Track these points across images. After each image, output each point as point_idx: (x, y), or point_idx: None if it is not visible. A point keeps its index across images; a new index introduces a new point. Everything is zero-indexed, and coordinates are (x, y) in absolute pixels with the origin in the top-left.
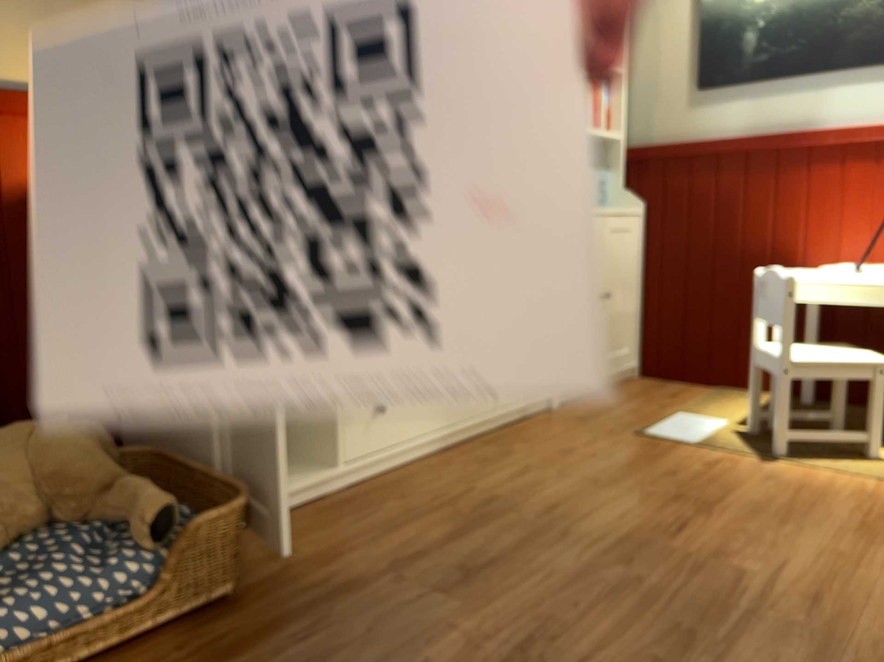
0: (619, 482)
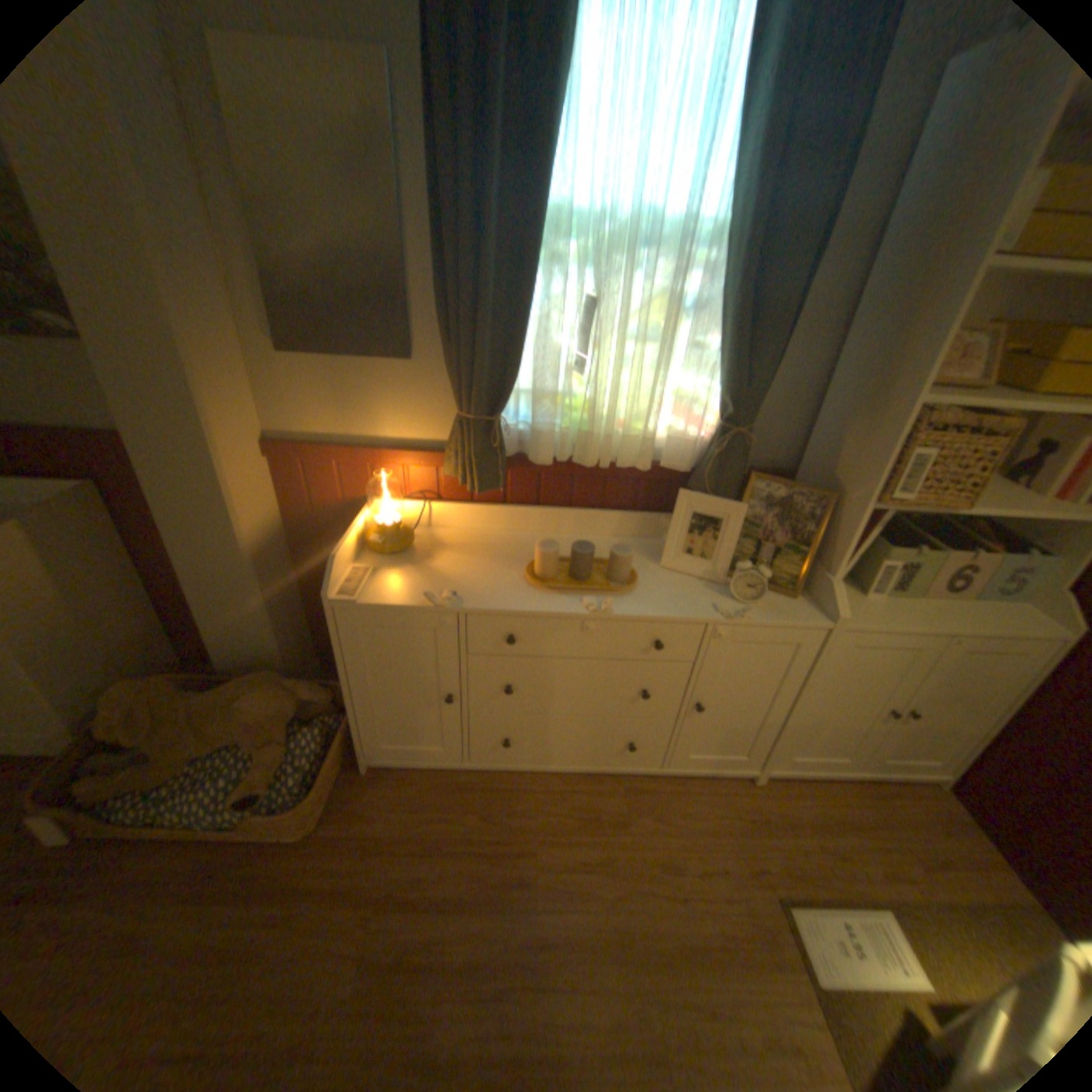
0: (644, 972)
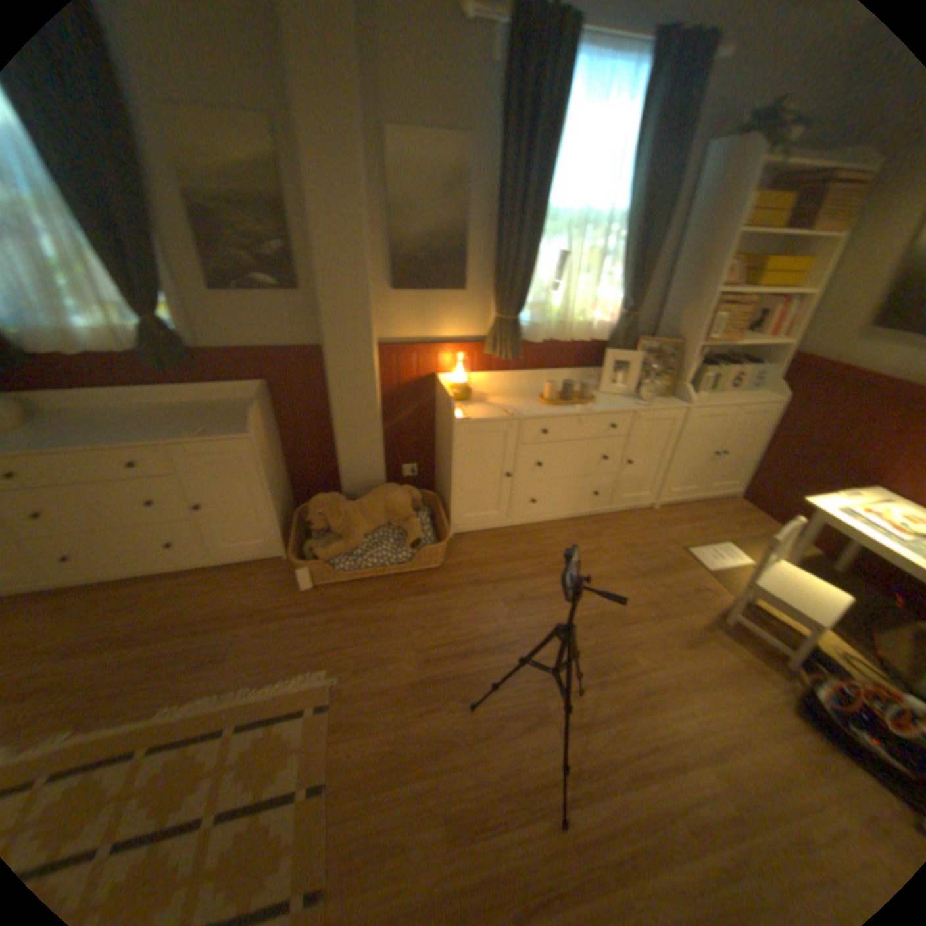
0: (634, 581)
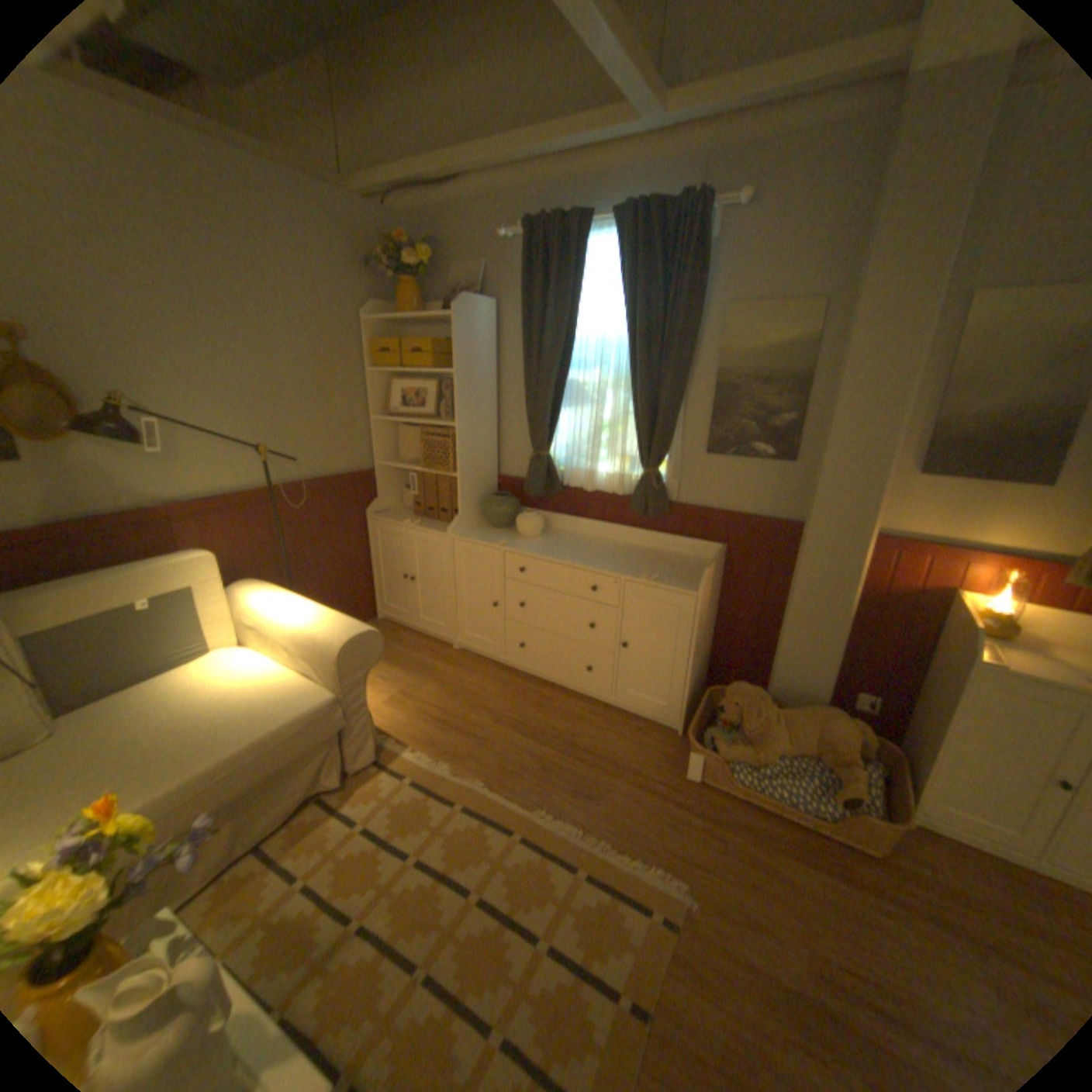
0: None
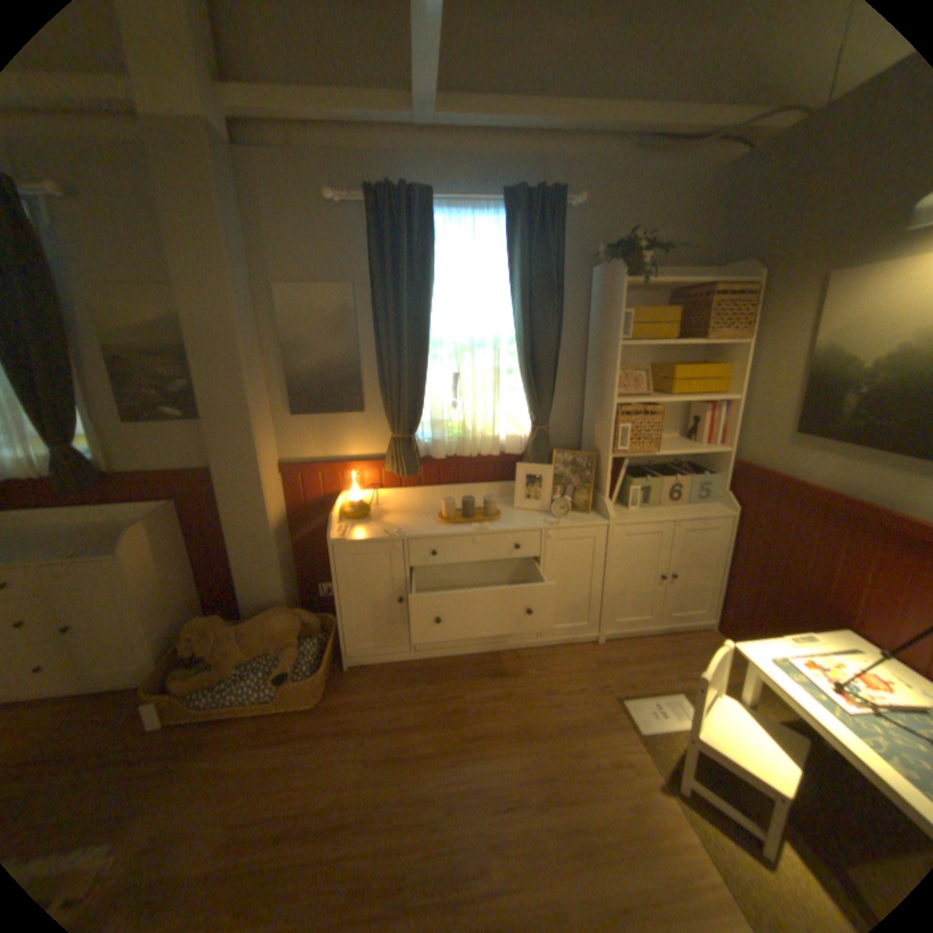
0: (537, 743)
